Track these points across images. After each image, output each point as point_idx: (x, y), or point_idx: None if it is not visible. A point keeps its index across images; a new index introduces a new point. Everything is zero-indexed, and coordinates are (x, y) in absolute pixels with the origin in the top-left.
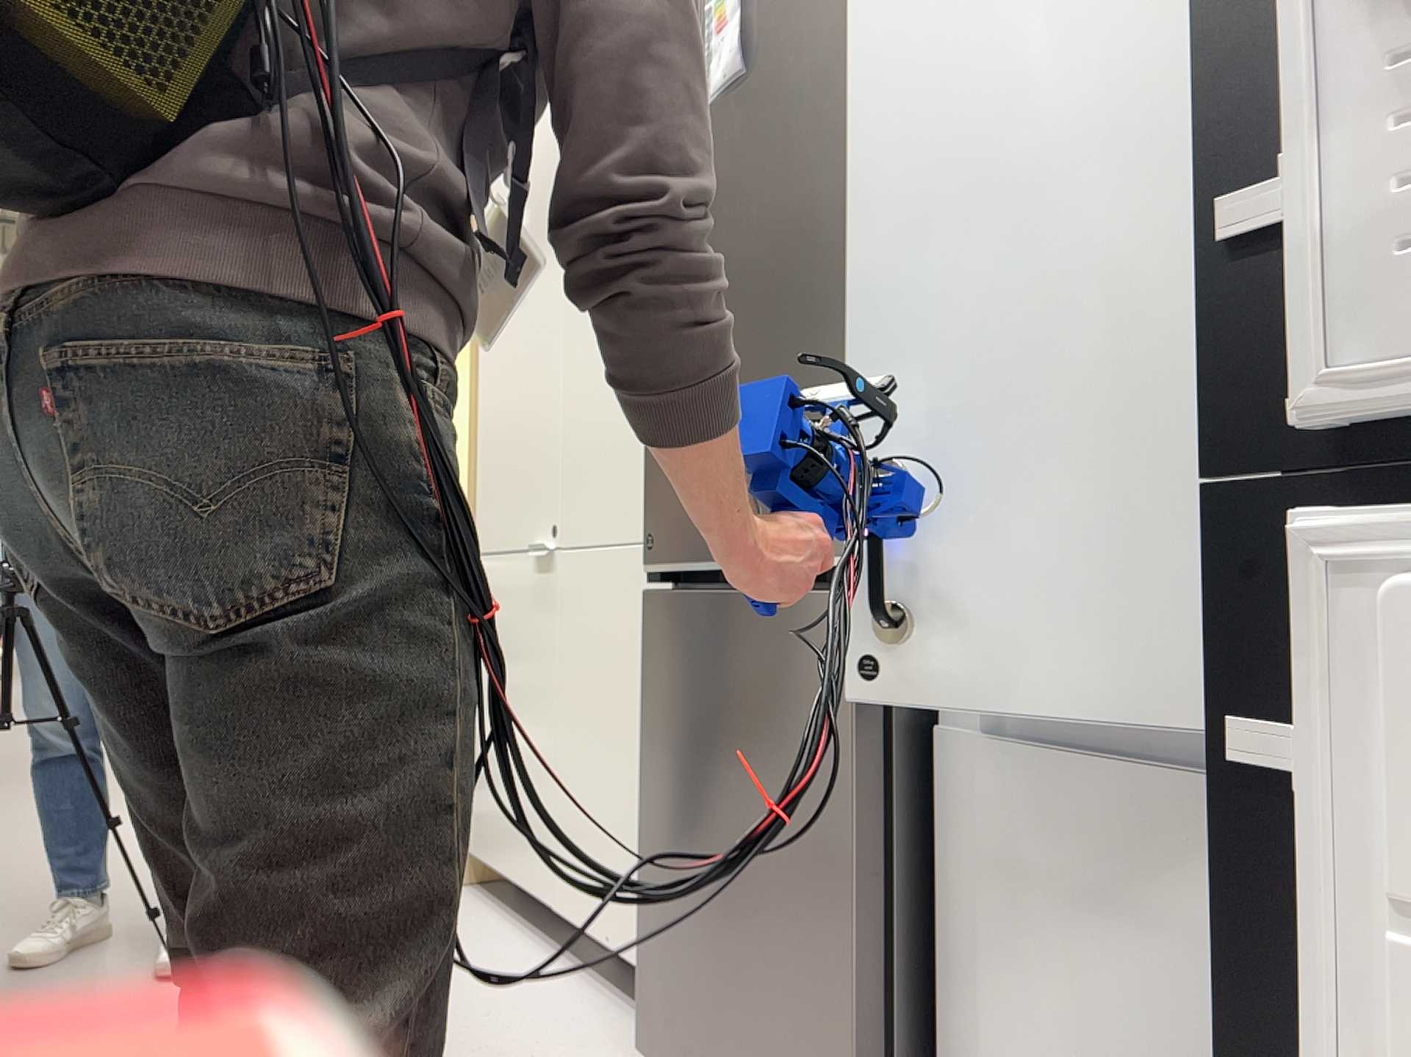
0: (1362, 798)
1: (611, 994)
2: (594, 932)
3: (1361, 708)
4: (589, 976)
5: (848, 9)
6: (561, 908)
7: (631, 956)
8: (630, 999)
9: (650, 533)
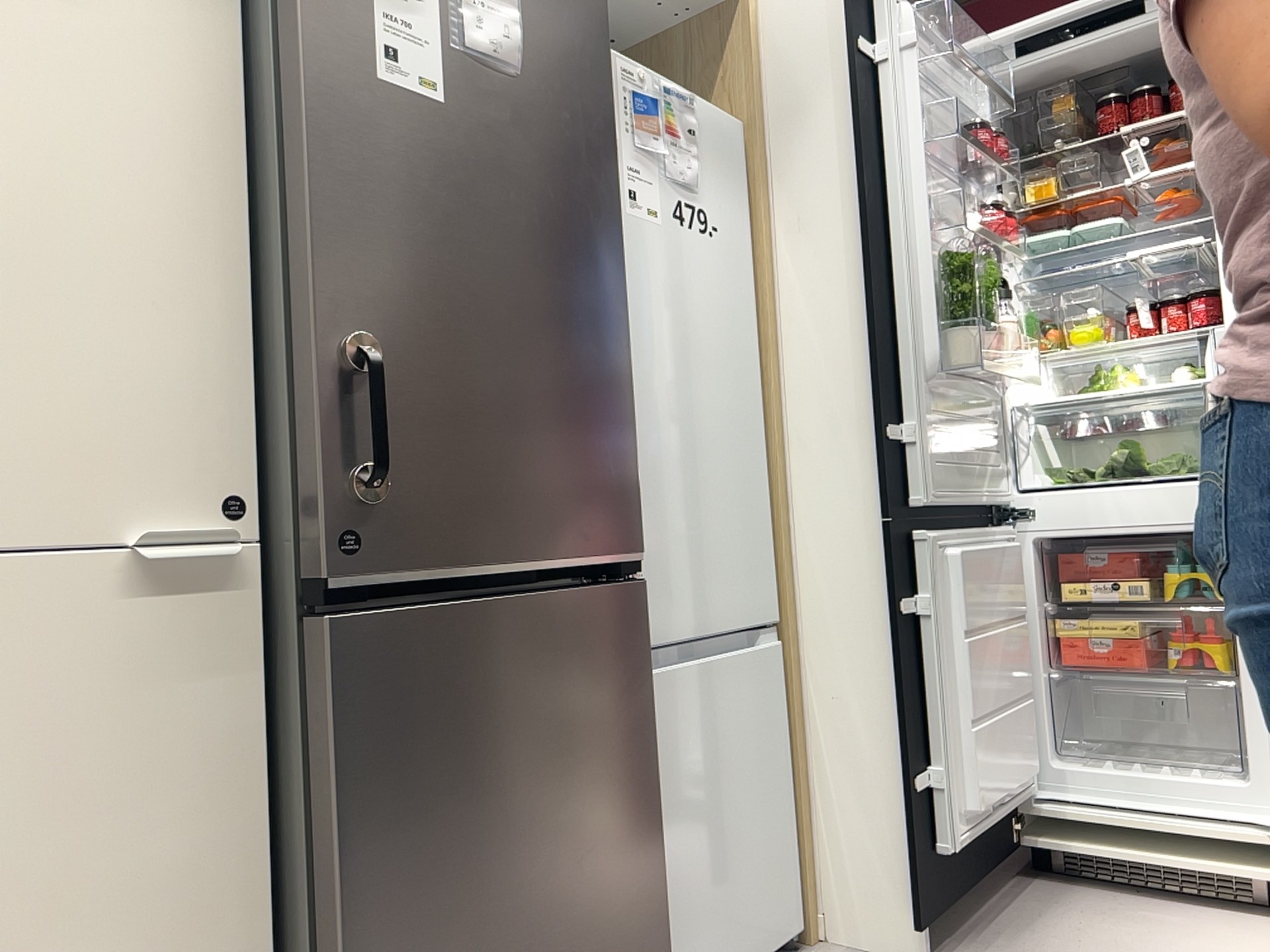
0: (937, 605)
1: None
2: None
3: (936, 581)
4: None
5: (609, 127)
6: None
7: None
8: None
9: (341, 530)
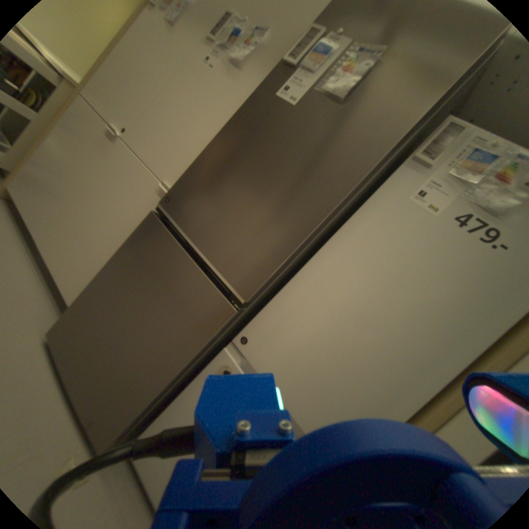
0: None
1: (44, 289)
2: (50, 269)
3: None
4: (38, 276)
5: (394, 139)
6: (39, 248)
7: (61, 290)
8: (51, 295)
9: (171, 197)
